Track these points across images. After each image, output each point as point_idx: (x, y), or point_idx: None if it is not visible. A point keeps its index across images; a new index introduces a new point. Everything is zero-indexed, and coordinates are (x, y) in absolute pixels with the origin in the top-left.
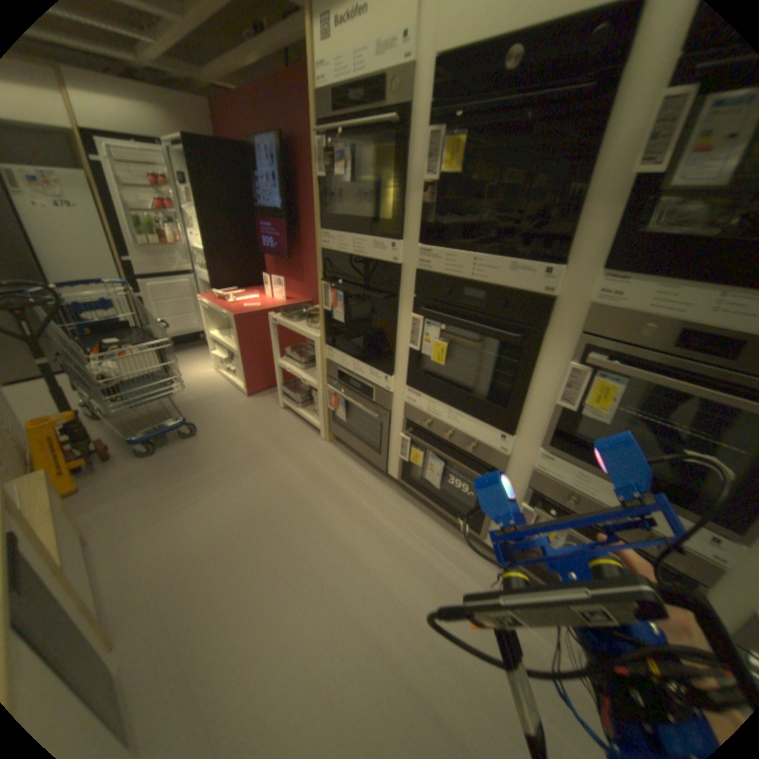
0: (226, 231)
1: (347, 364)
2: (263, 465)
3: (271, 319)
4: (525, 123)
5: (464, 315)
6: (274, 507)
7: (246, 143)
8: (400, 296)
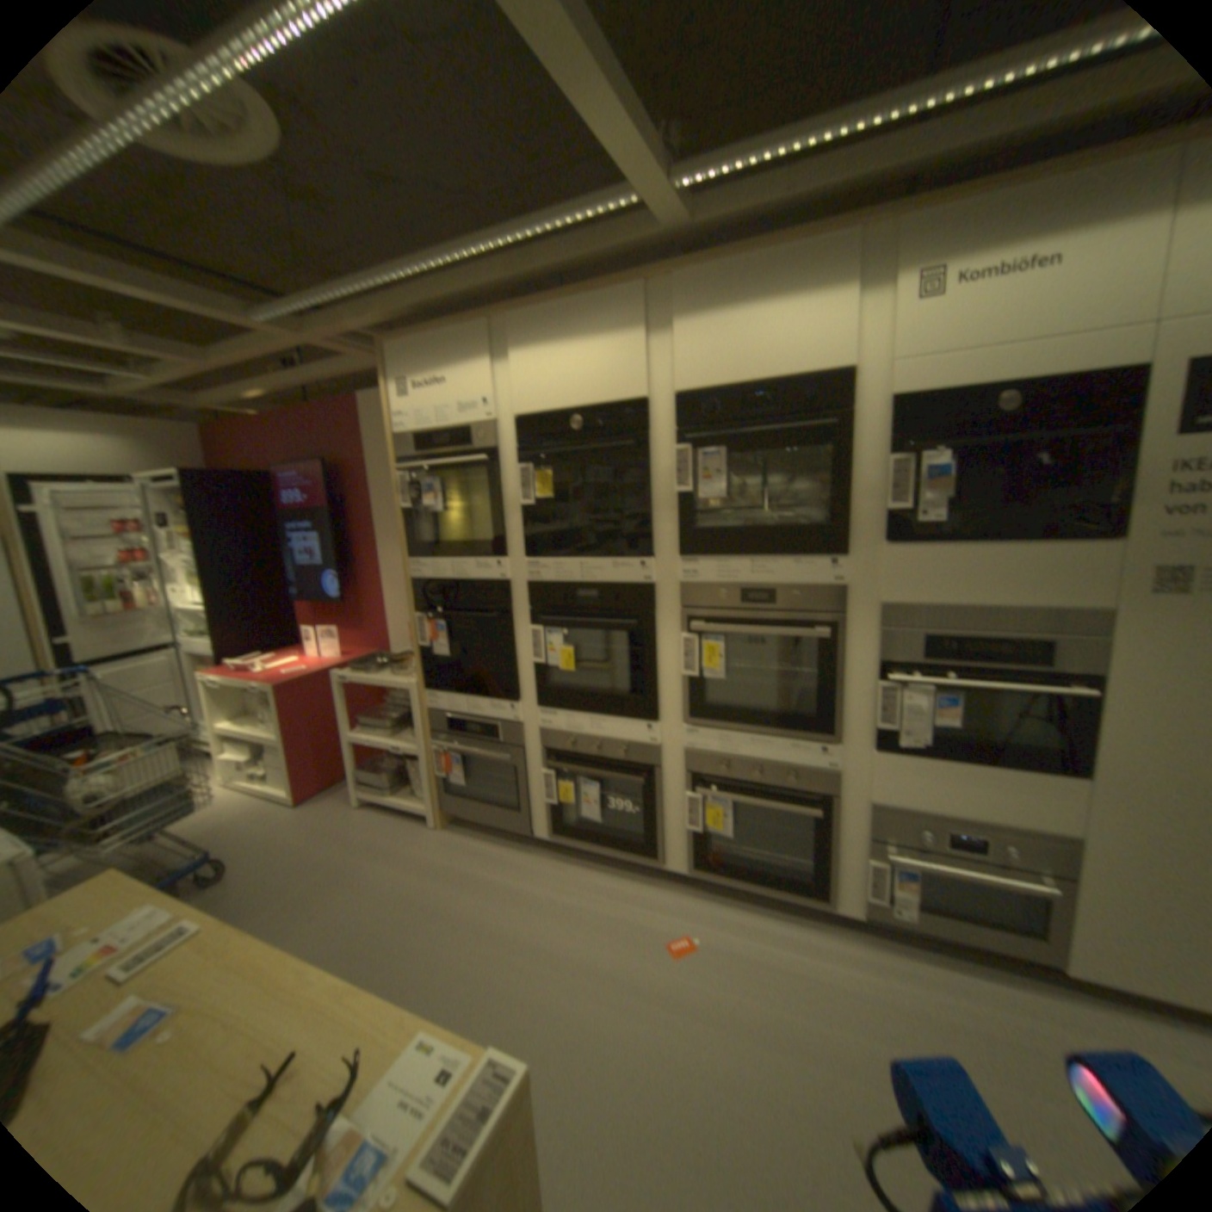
0: (235, 577)
1: (456, 705)
2: (347, 884)
3: (333, 677)
4: (594, 460)
5: (582, 615)
6: (384, 927)
7: (265, 470)
8: (513, 611)
